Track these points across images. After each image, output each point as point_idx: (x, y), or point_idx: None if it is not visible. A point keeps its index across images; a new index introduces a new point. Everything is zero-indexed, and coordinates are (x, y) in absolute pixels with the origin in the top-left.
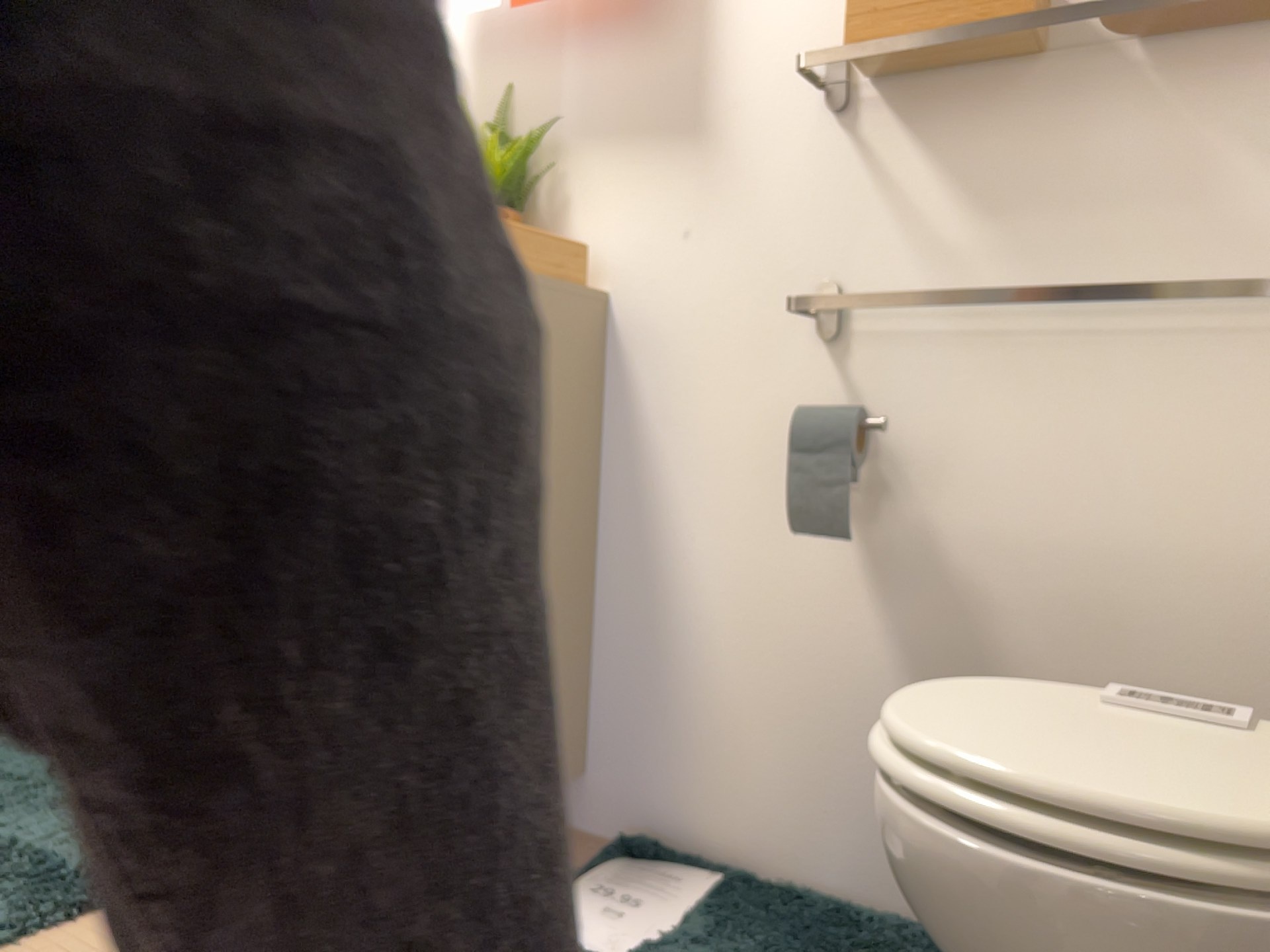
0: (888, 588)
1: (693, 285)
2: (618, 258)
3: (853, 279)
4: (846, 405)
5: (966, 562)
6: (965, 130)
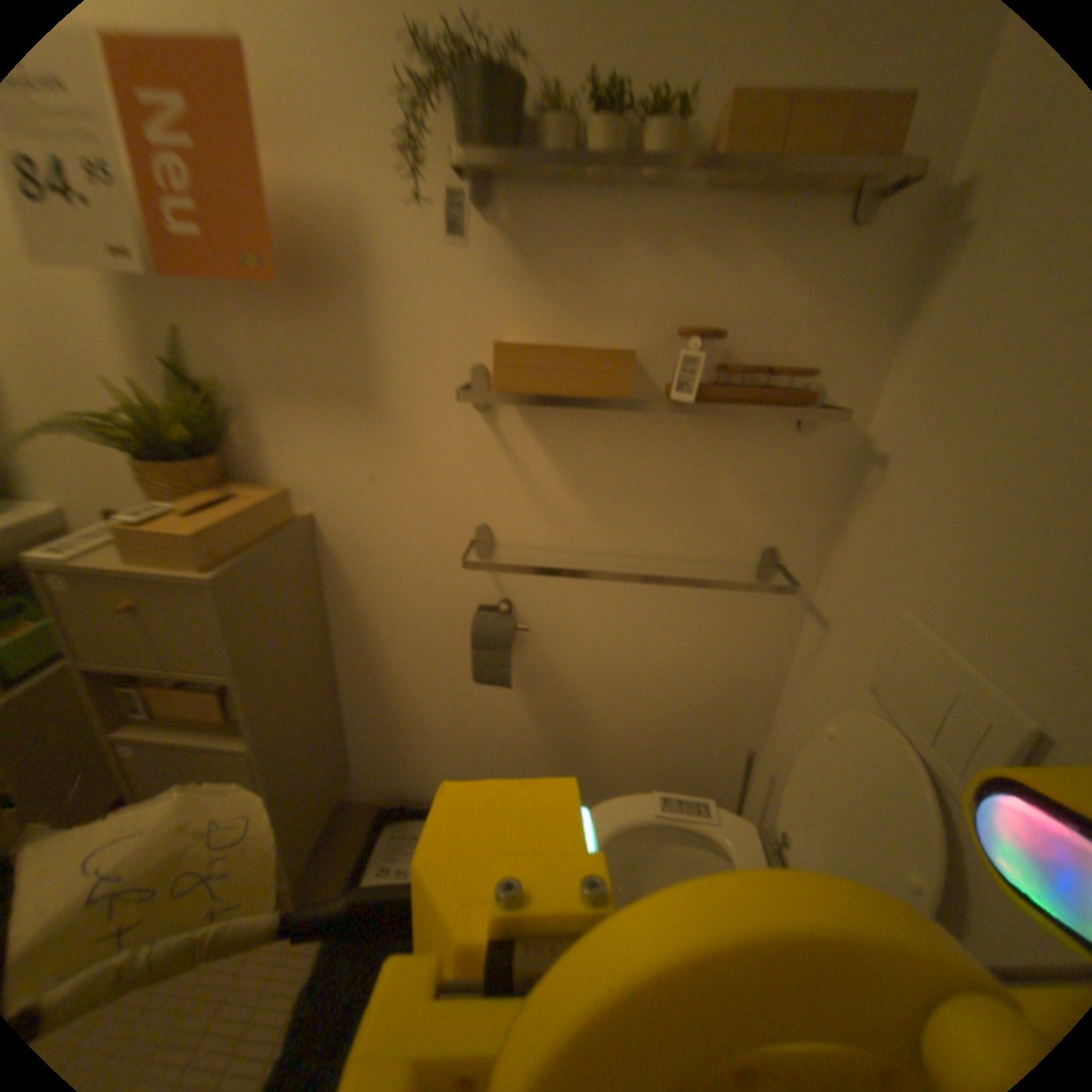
0: (529, 690)
1: (382, 514)
2: (314, 487)
3: (502, 523)
4: (501, 597)
5: (573, 678)
6: (578, 435)
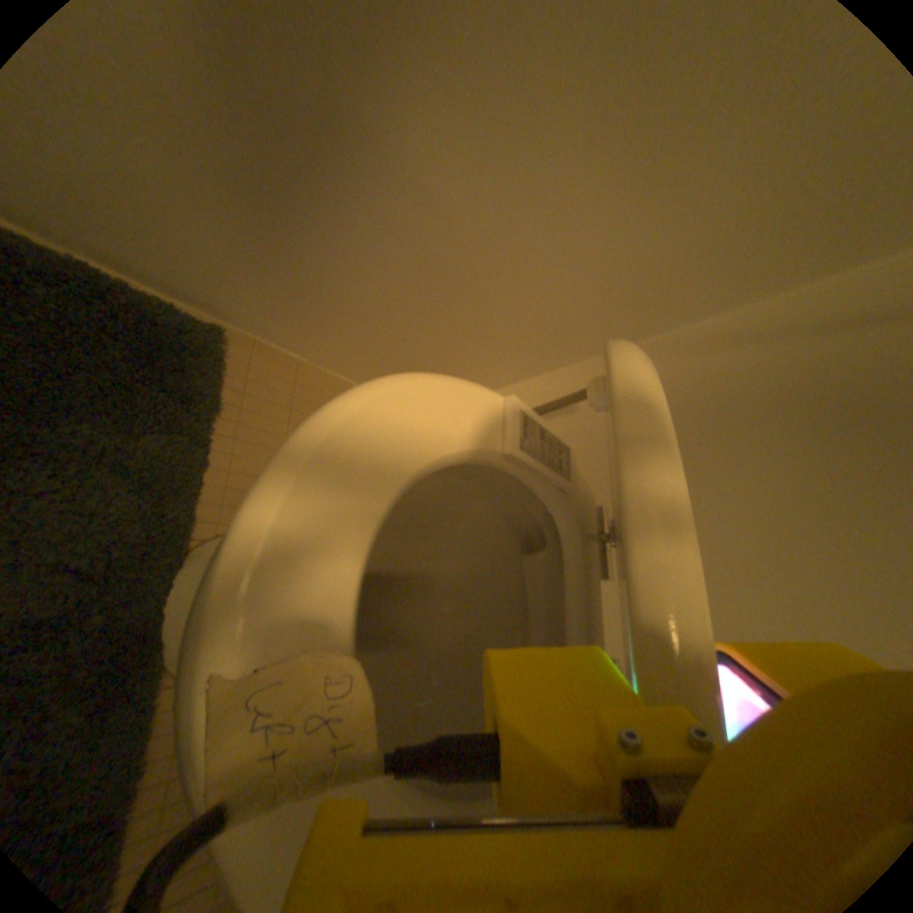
0: None
1: None
2: None
3: None
4: None
5: None
6: None
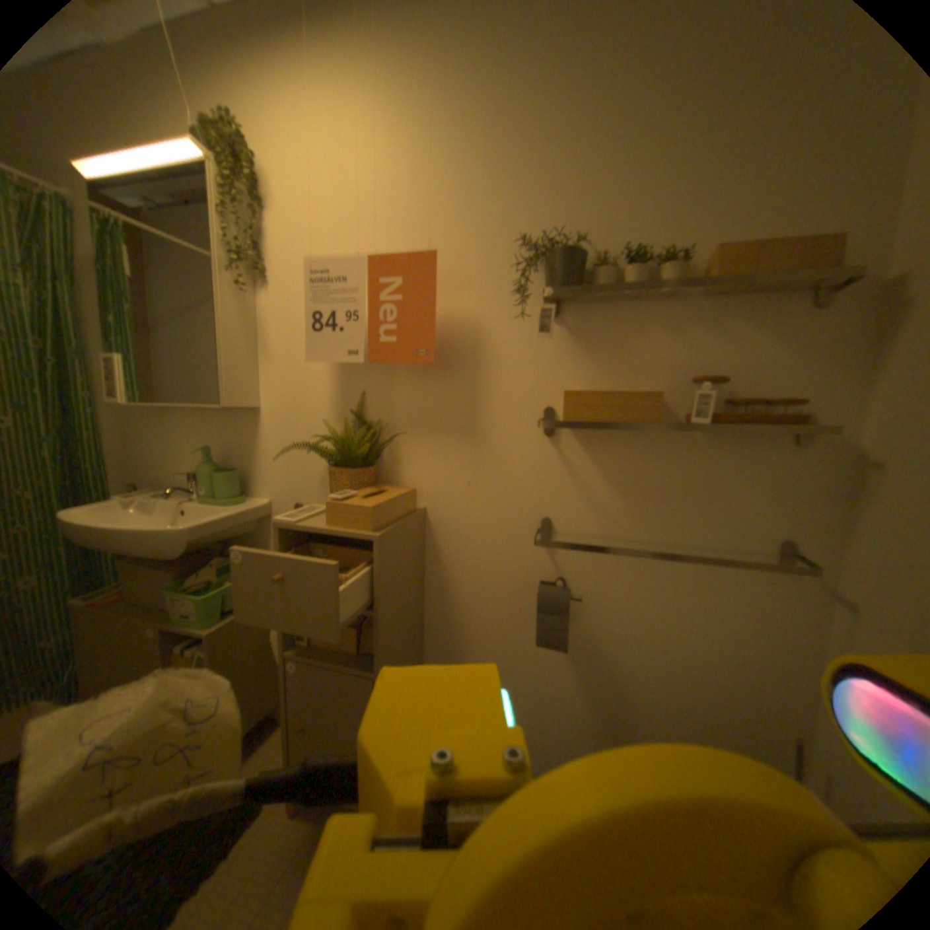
0: (579, 662)
1: (474, 509)
2: (431, 490)
3: (561, 517)
4: (557, 577)
5: (617, 654)
6: (619, 453)
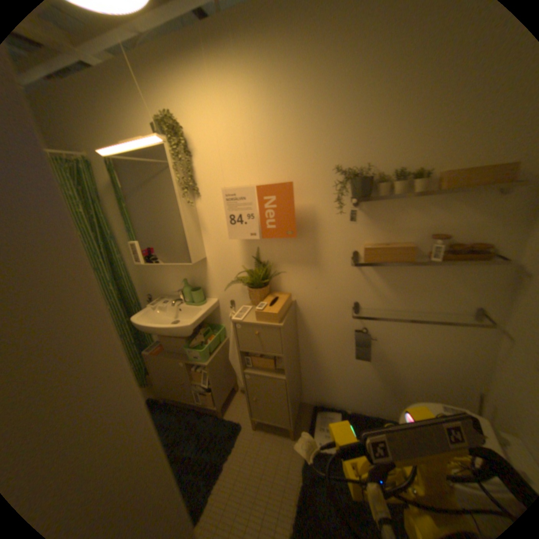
0: (374, 363)
1: (319, 299)
2: (297, 292)
3: (363, 302)
4: (362, 328)
5: (393, 359)
6: (392, 271)
